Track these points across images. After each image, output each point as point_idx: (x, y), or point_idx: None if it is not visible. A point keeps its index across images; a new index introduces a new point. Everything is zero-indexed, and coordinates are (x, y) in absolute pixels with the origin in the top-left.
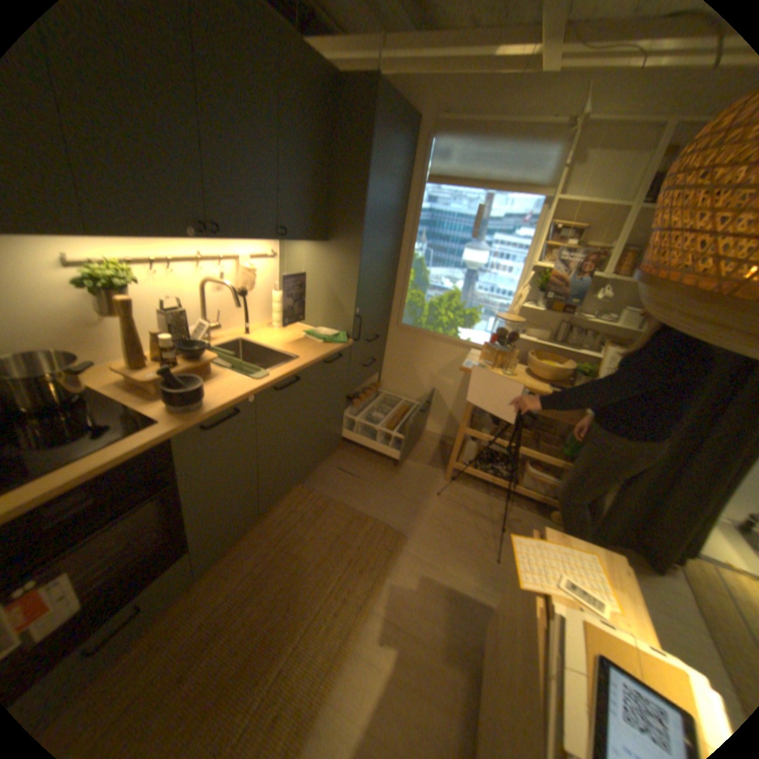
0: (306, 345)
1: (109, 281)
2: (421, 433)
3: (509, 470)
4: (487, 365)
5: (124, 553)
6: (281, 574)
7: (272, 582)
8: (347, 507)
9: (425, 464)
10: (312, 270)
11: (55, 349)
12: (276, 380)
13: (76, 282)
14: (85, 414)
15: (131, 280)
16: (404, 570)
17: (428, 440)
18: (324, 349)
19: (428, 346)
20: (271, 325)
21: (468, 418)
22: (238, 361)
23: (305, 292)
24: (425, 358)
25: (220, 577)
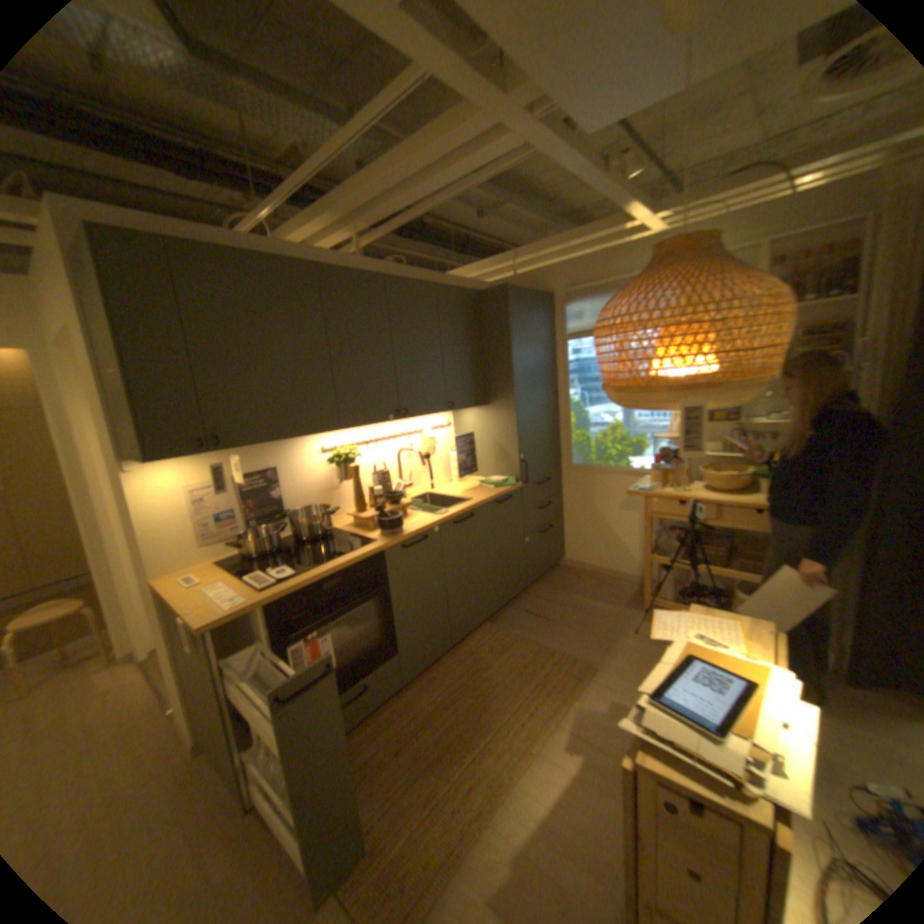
0: (480, 491)
1: (345, 459)
2: (619, 578)
3: (722, 603)
4: (659, 487)
5: (358, 640)
6: (474, 693)
7: (467, 698)
8: (536, 644)
9: (624, 607)
10: (480, 430)
11: (318, 505)
12: (455, 516)
13: (330, 461)
14: (336, 540)
15: (357, 456)
16: (595, 698)
17: (627, 585)
18: (495, 492)
19: (604, 482)
20: (452, 482)
21: (656, 547)
22: (427, 506)
23: (477, 449)
24: (604, 494)
25: (424, 692)
